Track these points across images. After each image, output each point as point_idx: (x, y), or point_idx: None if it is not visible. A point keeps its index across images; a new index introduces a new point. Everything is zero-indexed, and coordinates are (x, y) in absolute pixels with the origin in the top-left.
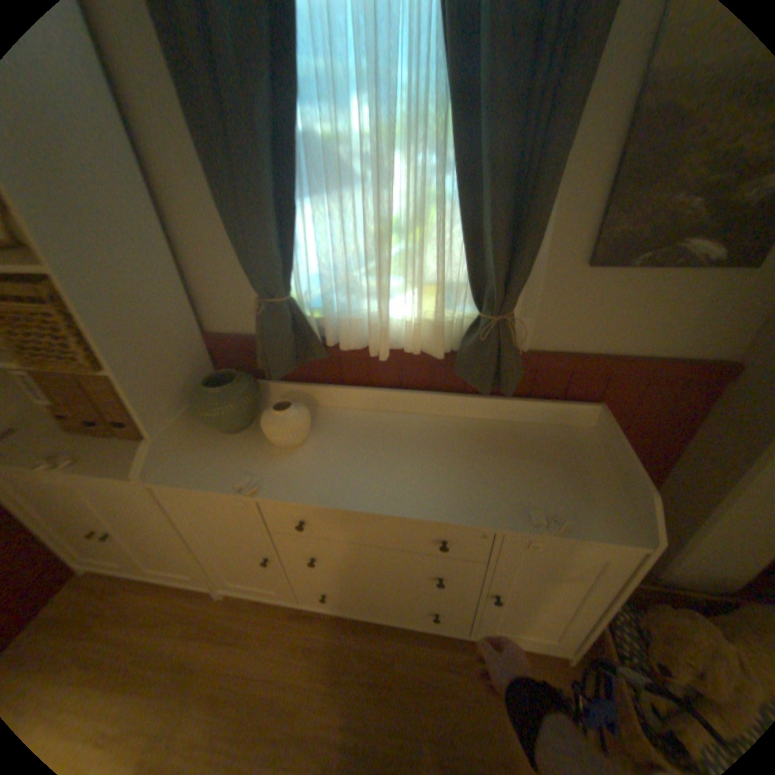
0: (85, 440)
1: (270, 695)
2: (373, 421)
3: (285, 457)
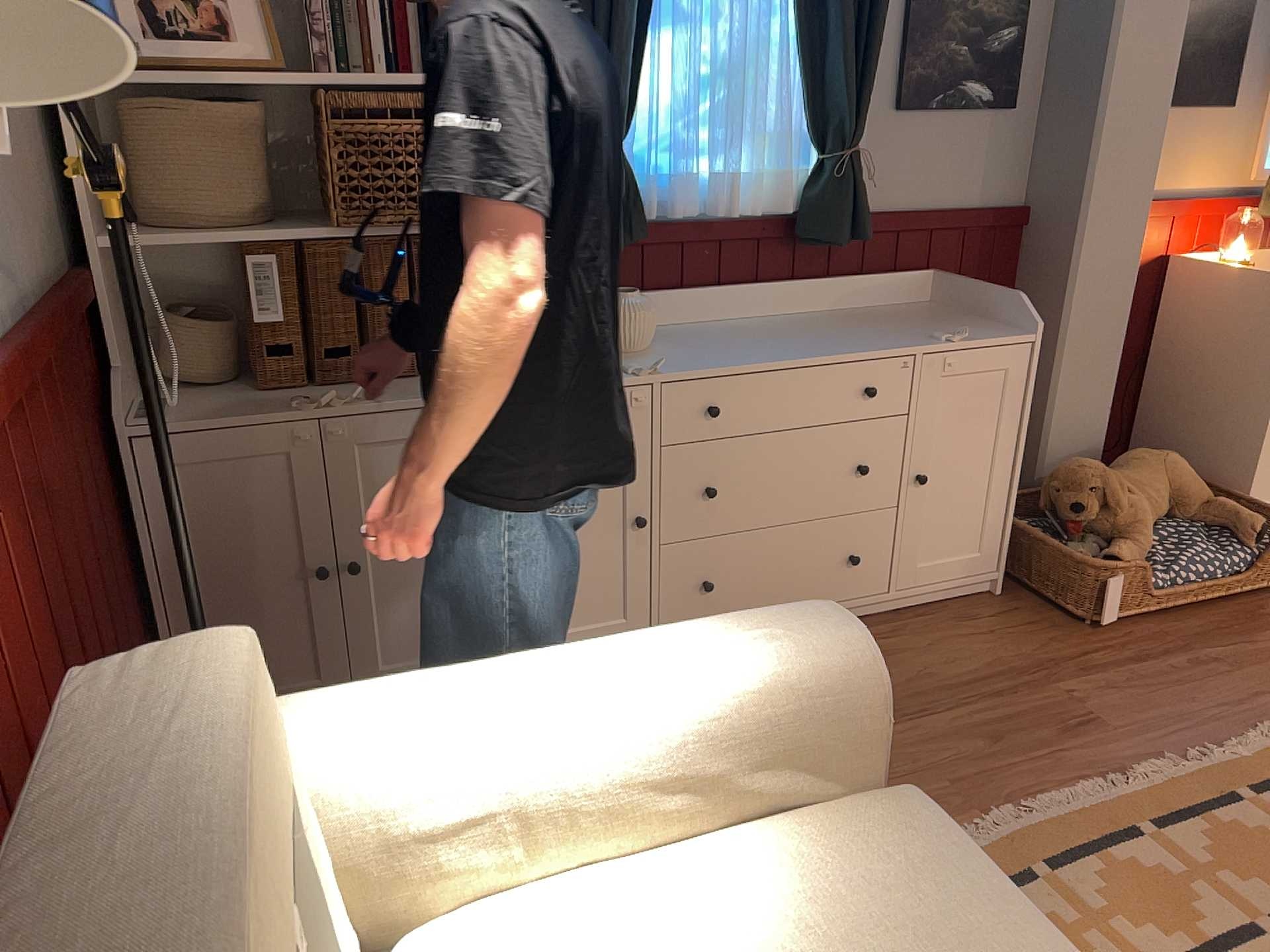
0: (316, 391)
1: None
2: (704, 327)
3: (646, 355)
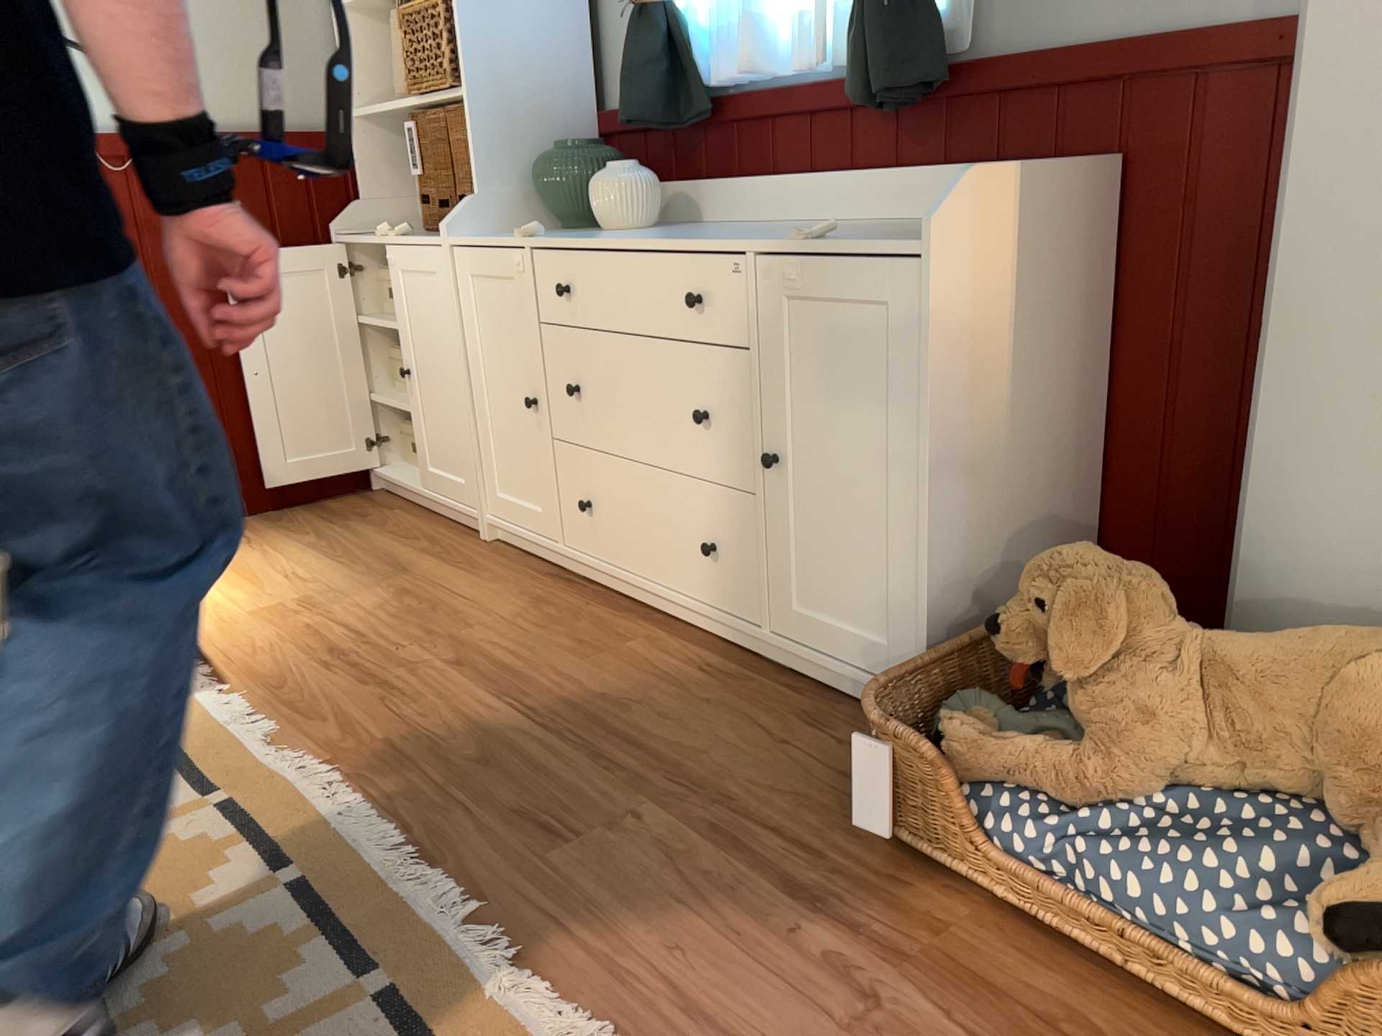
0: (432, 235)
1: (460, 609)
2: (745, 226)
3: (596, 234)
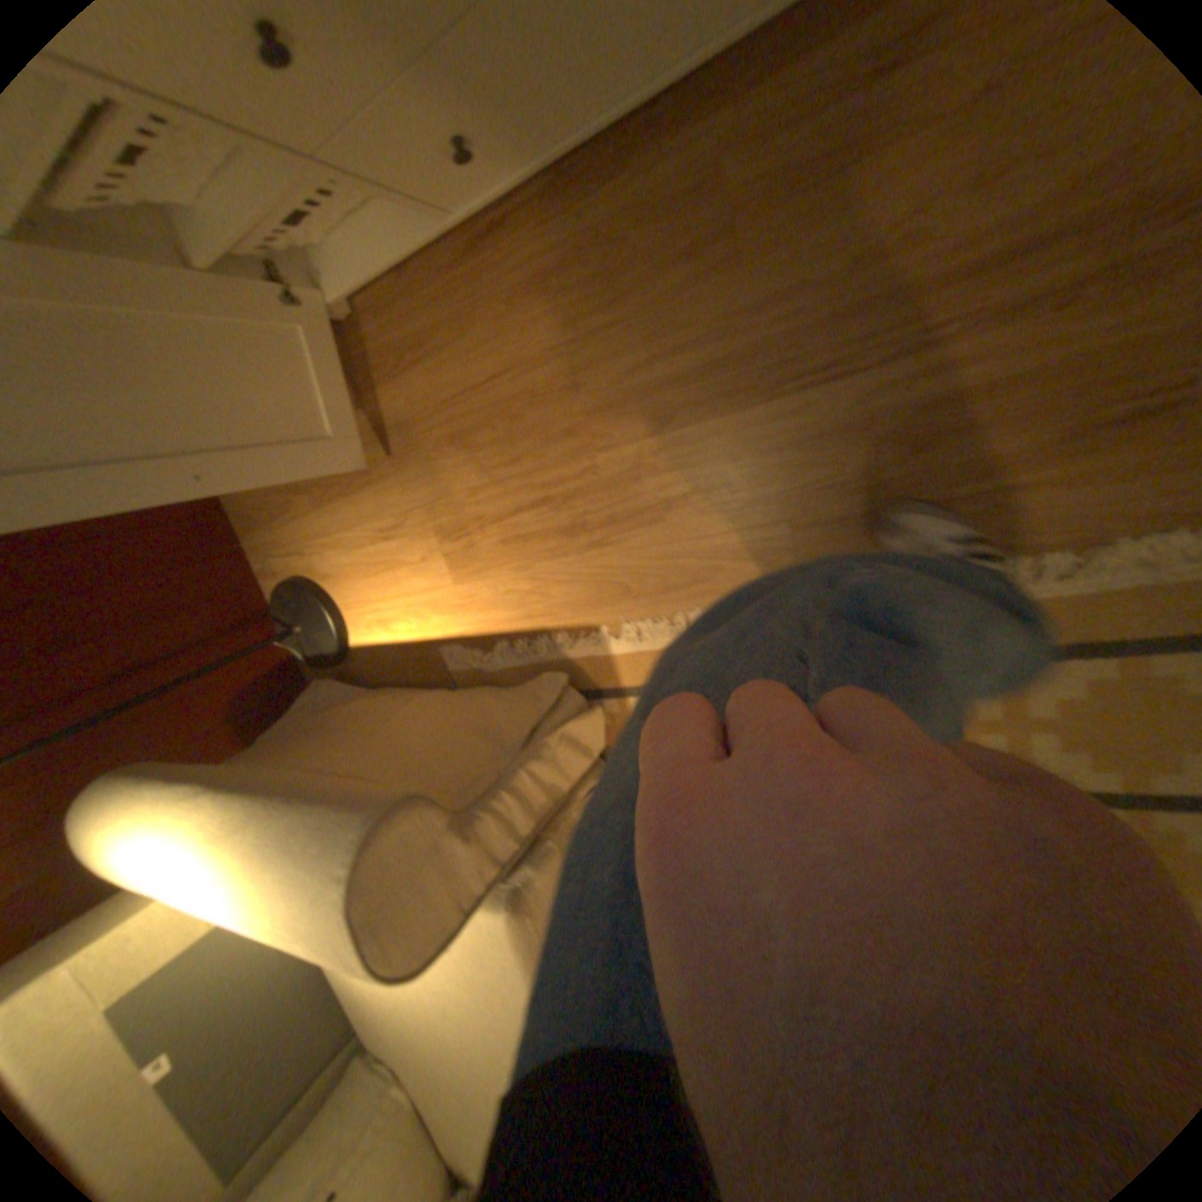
0: None
1: (524, 380)
2: None
3: None
